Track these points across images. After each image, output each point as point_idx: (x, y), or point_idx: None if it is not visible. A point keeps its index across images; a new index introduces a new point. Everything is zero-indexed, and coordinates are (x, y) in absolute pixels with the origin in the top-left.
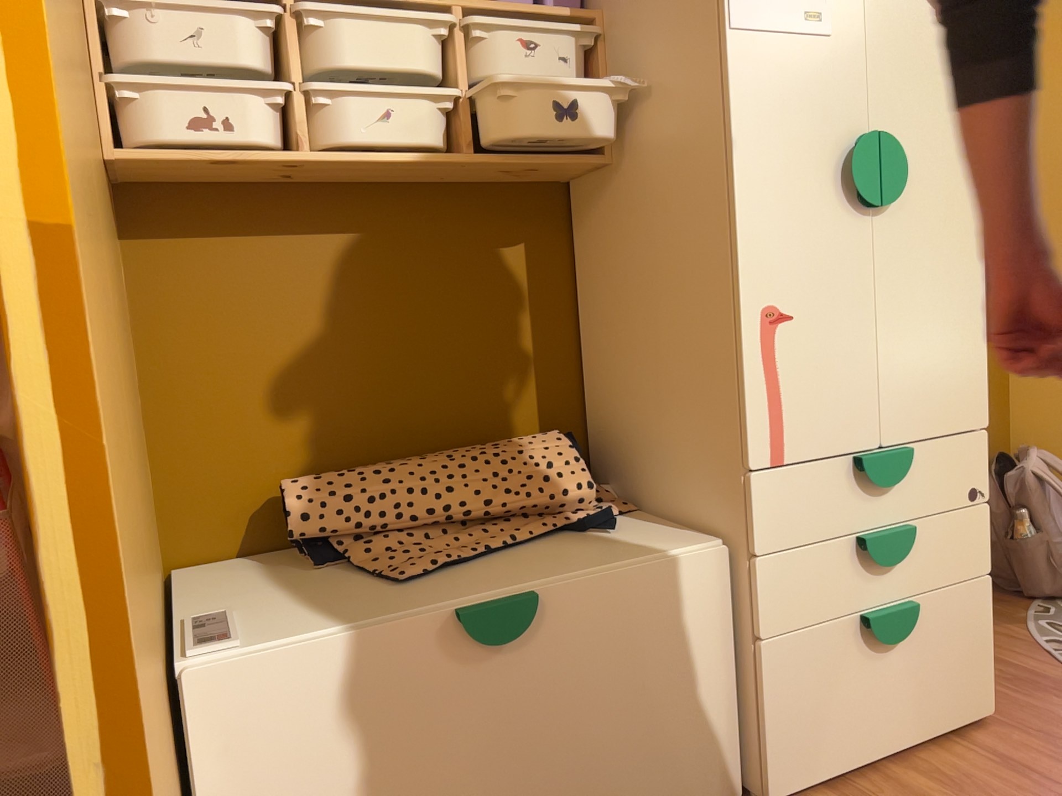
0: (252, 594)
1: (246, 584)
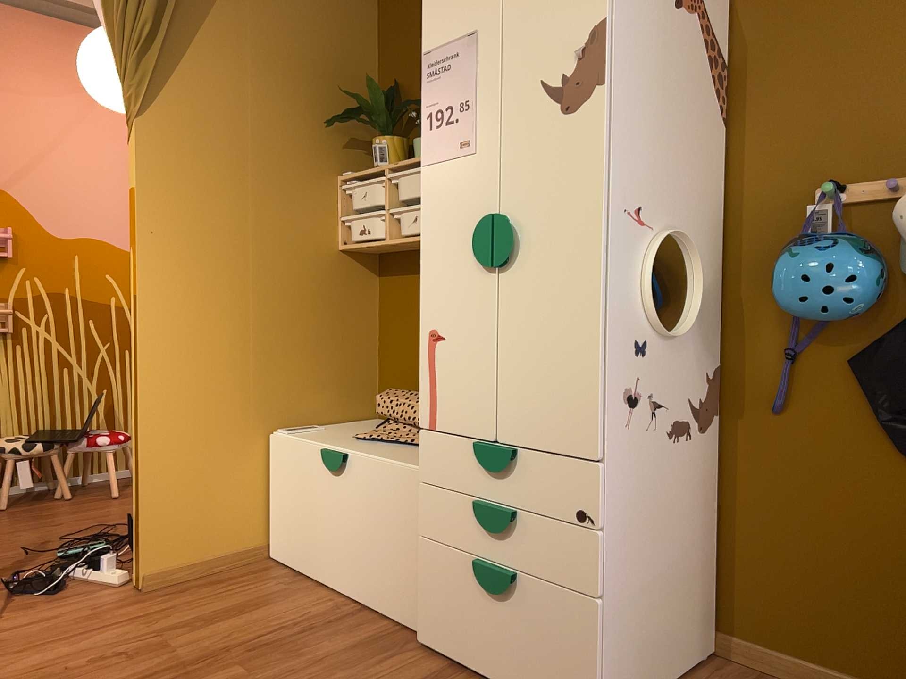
0: (344, 428)
1: (357, 426)
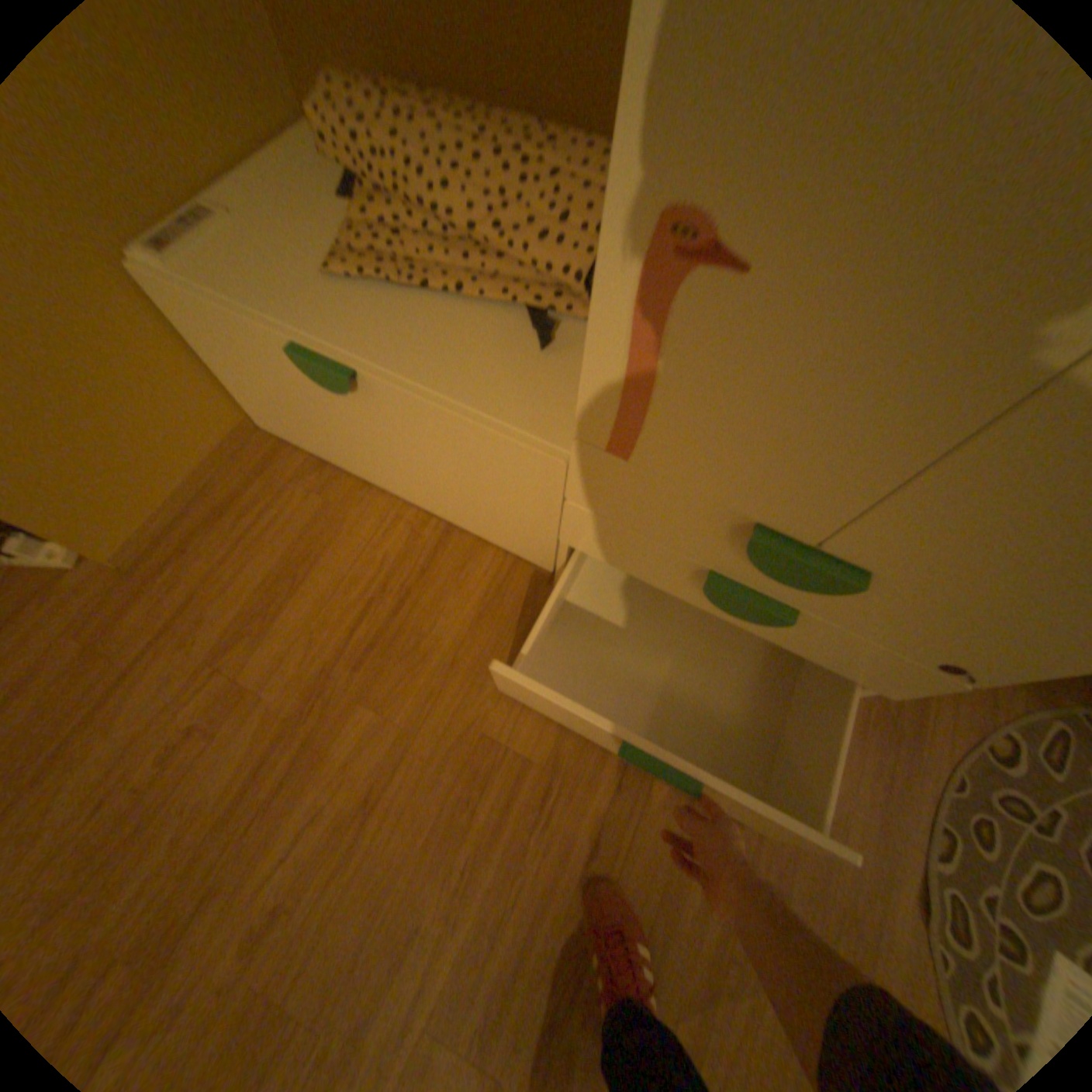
0: (268, 197)
1: (290, 177)
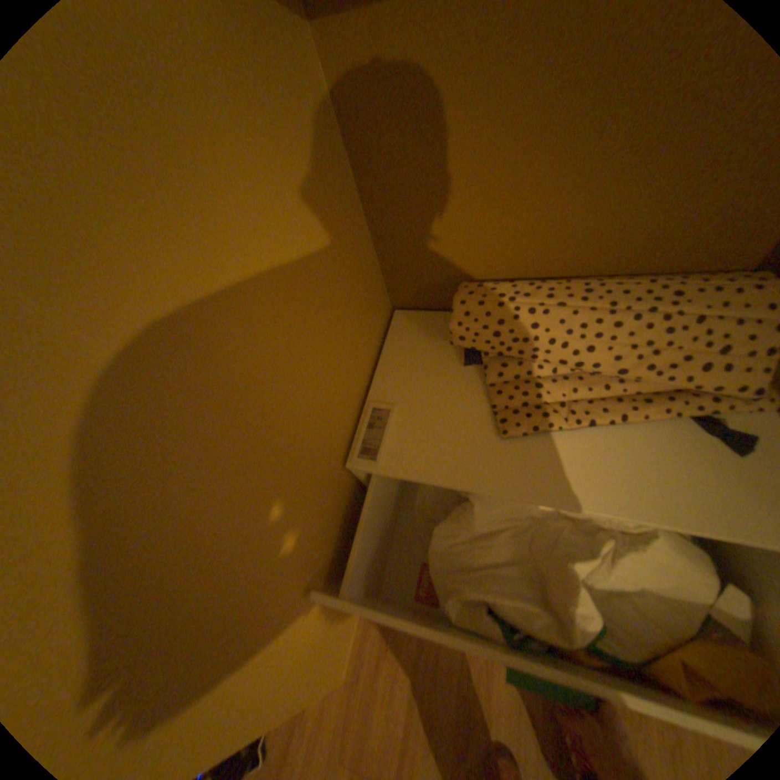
0: (415, 382)
1: (418, 360)
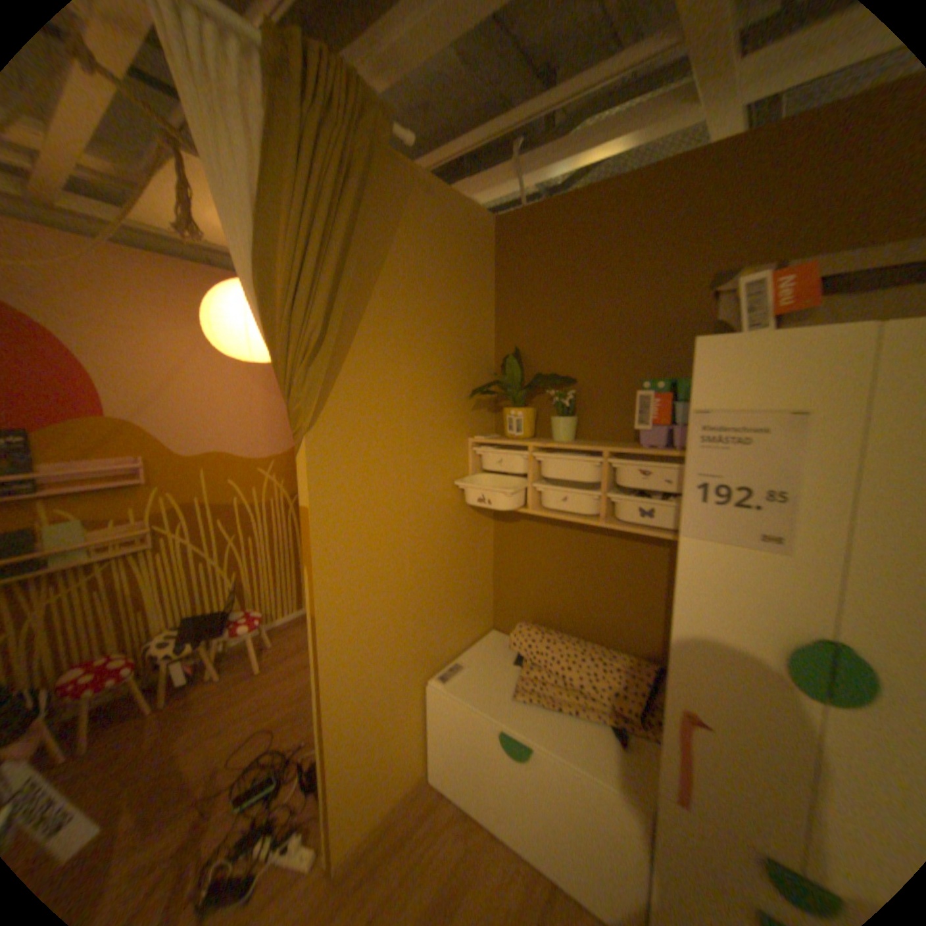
0: (484, 662)
1: (491, 654)
